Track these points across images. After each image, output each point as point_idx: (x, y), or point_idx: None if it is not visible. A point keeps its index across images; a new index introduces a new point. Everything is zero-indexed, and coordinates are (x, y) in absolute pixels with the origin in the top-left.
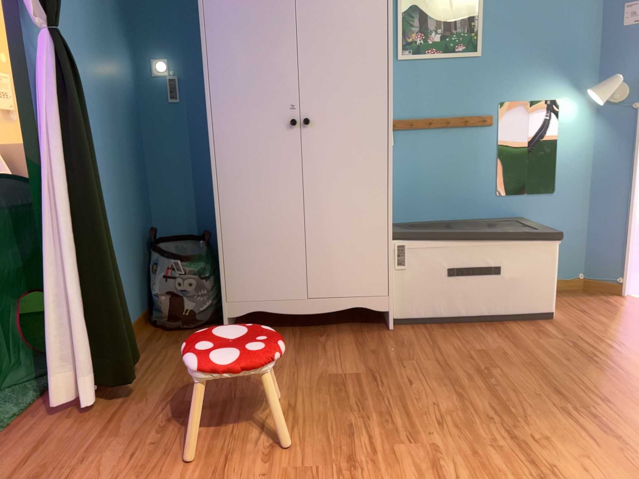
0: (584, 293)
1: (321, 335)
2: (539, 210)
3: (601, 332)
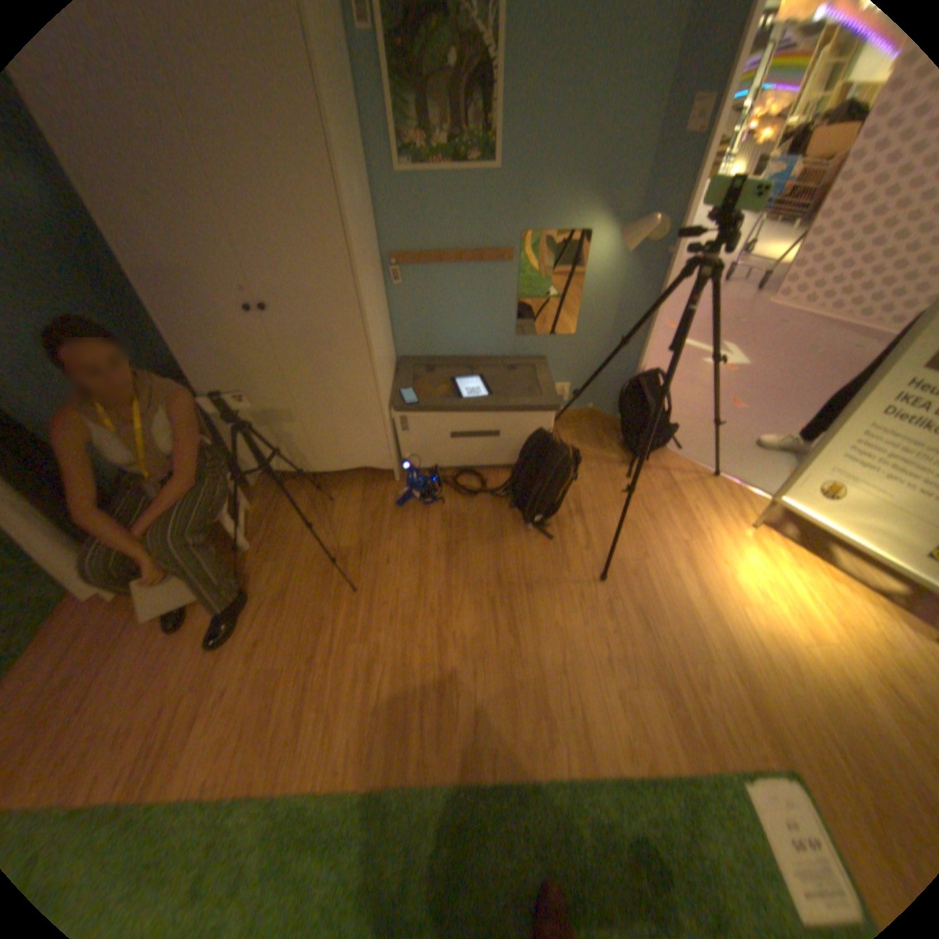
0: (588, 423)
1: (337, 488)
2: (557, 350)
3: (575, 486)
